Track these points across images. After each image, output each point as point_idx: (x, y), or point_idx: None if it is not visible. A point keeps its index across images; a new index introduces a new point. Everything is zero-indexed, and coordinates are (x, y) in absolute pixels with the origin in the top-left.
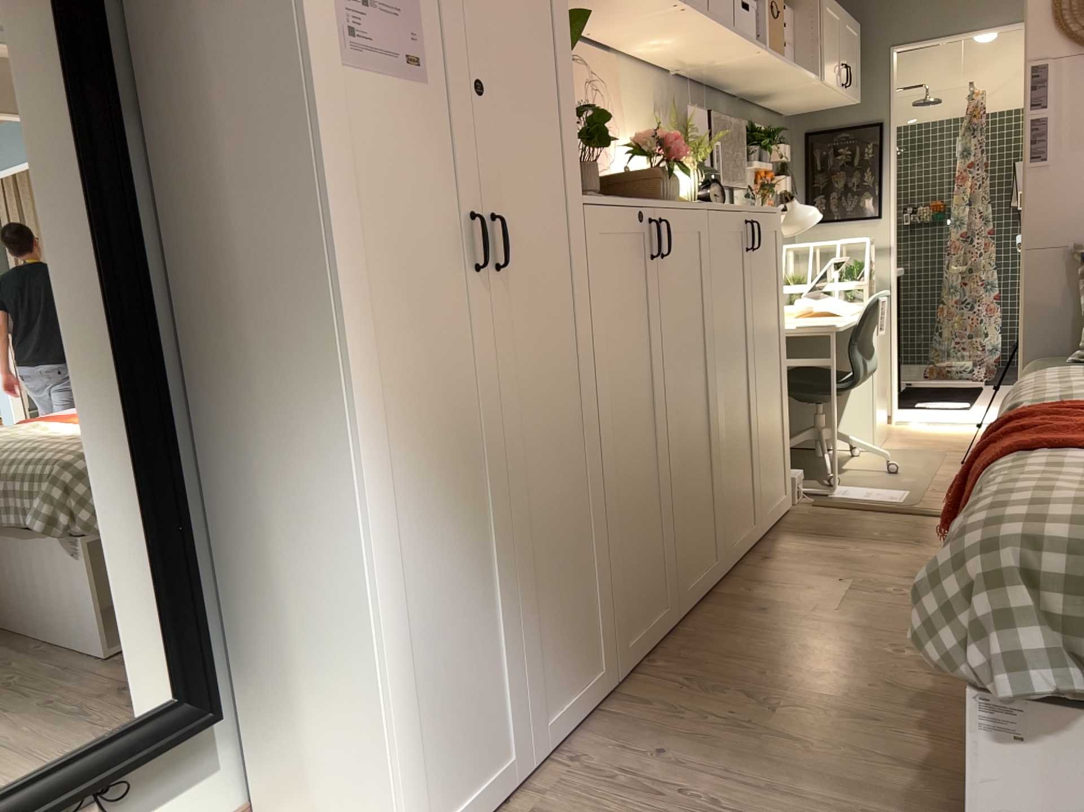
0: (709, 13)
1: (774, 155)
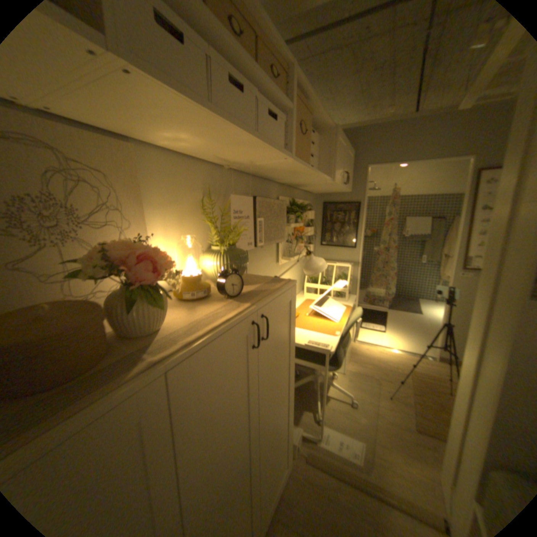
0: (209, 96)
1: (305, 215)
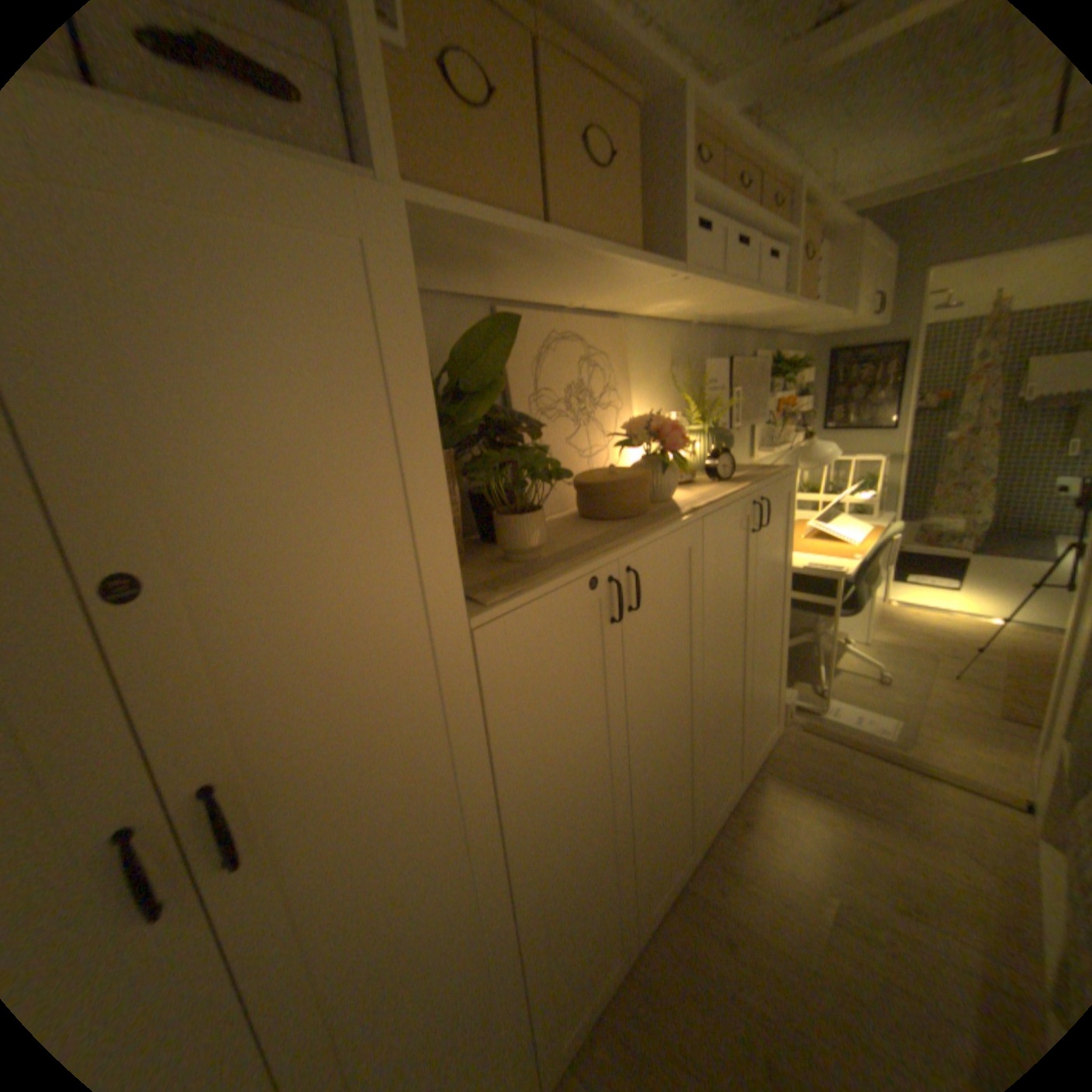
0: (726, 272)
1: (798, 378)
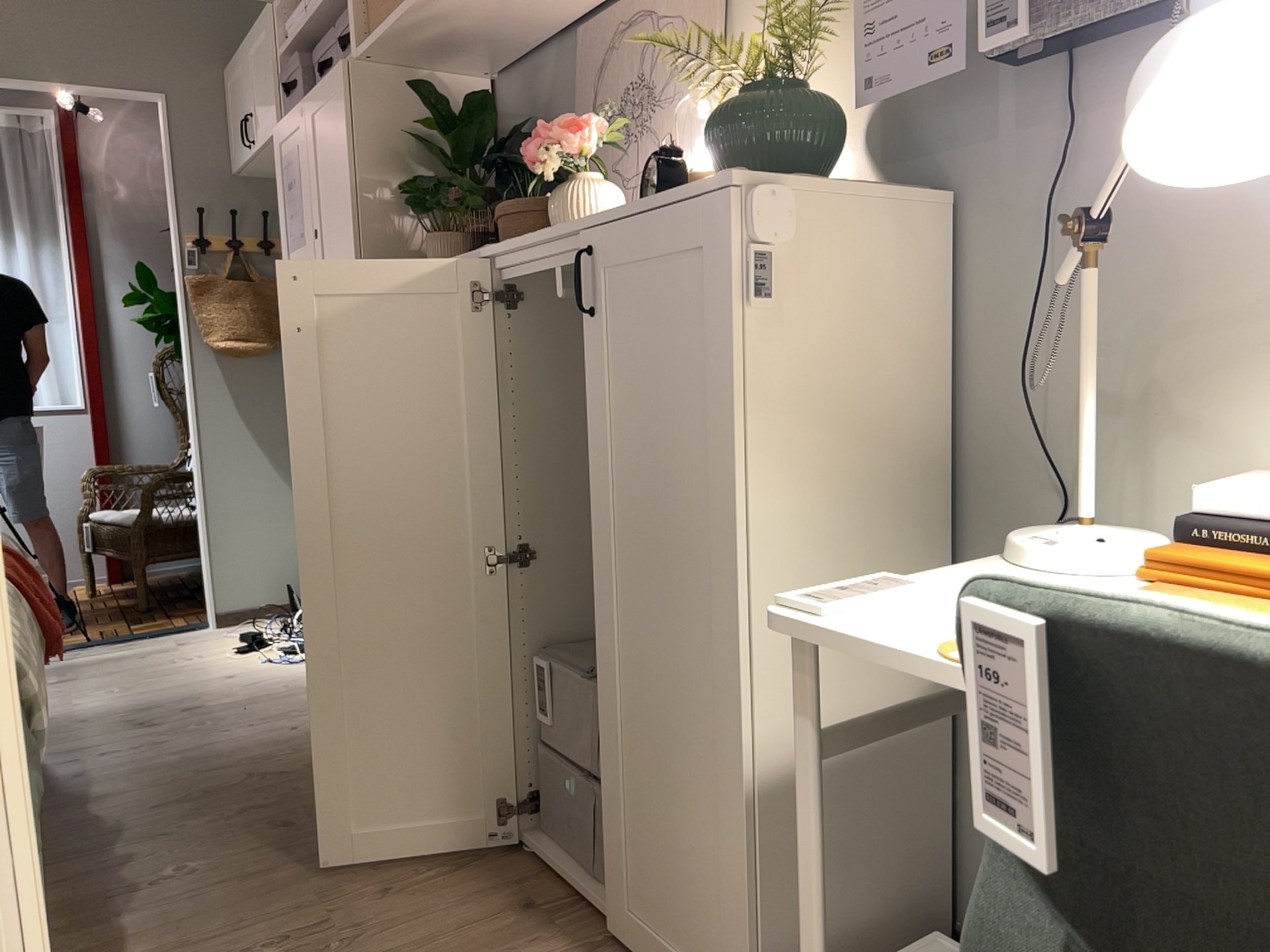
0: None
1: None
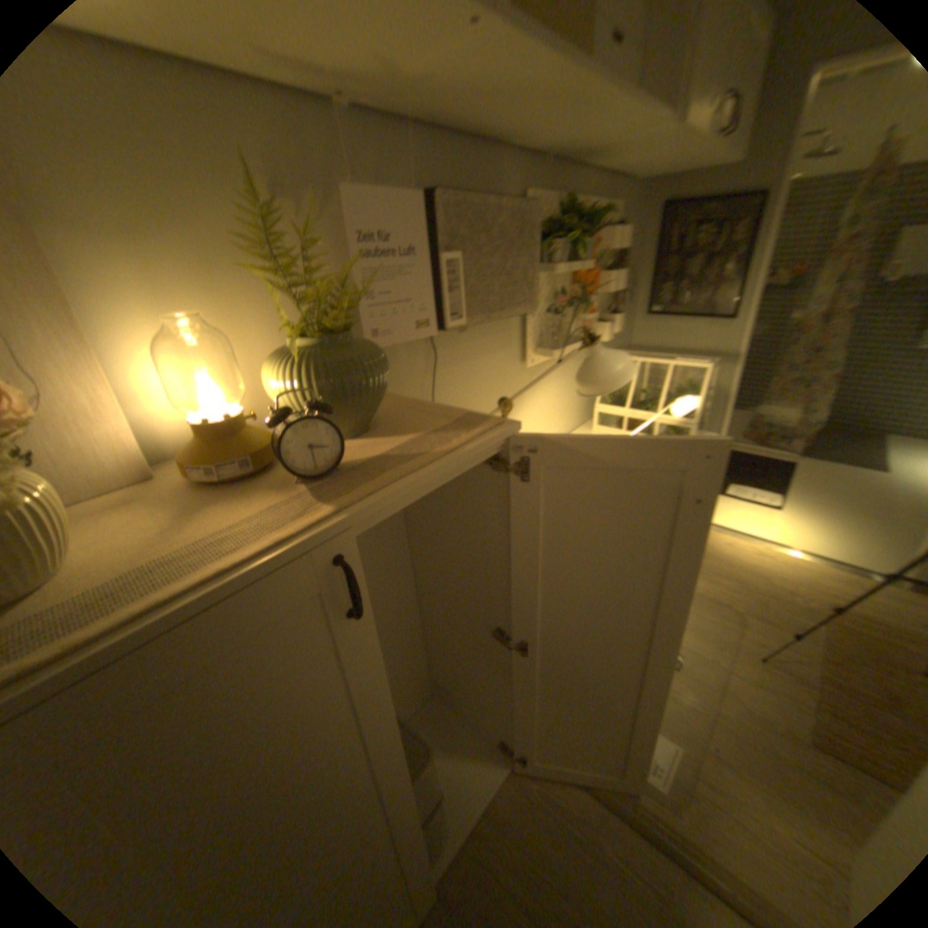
0: None
1: (606, 240)
